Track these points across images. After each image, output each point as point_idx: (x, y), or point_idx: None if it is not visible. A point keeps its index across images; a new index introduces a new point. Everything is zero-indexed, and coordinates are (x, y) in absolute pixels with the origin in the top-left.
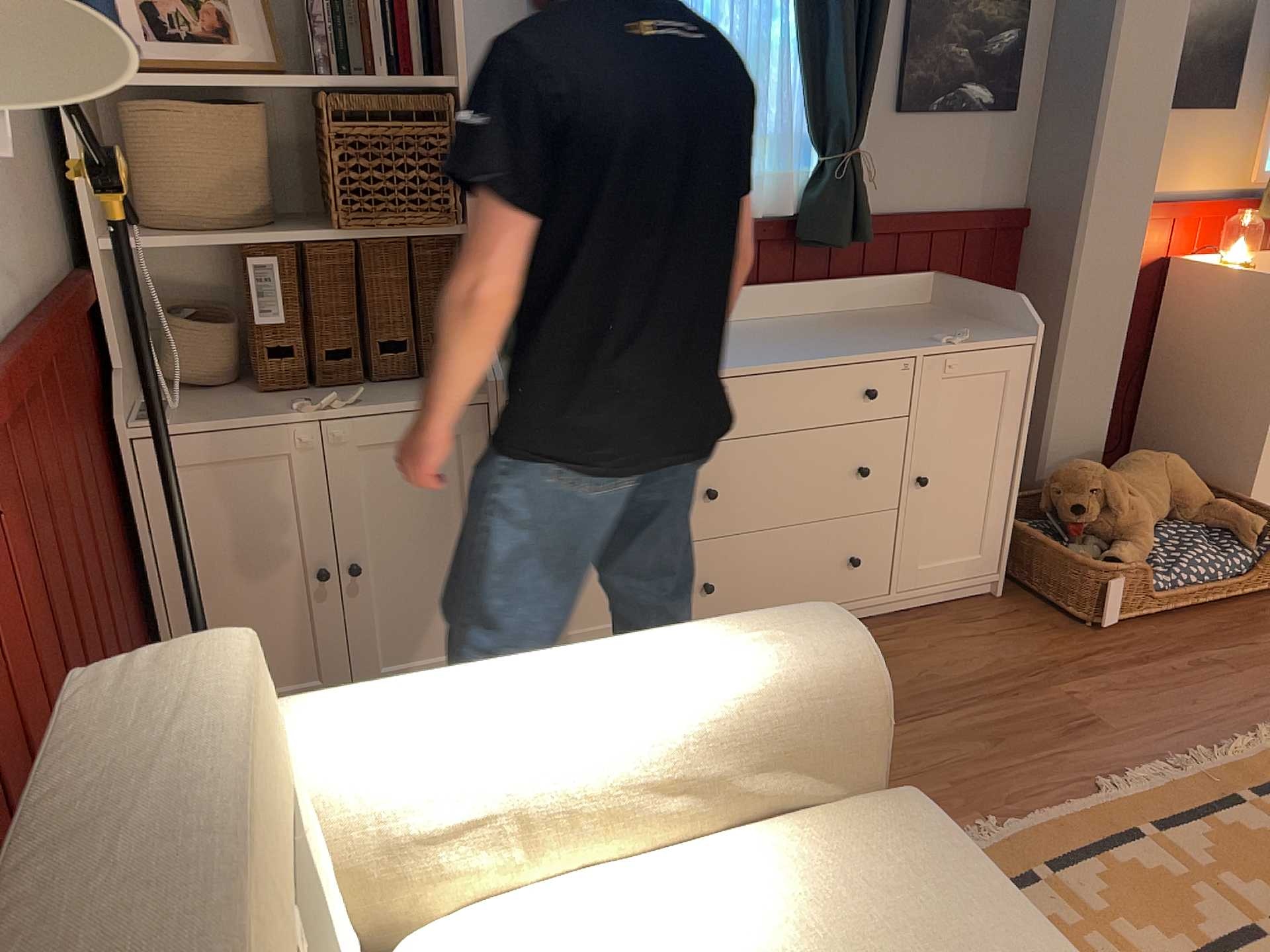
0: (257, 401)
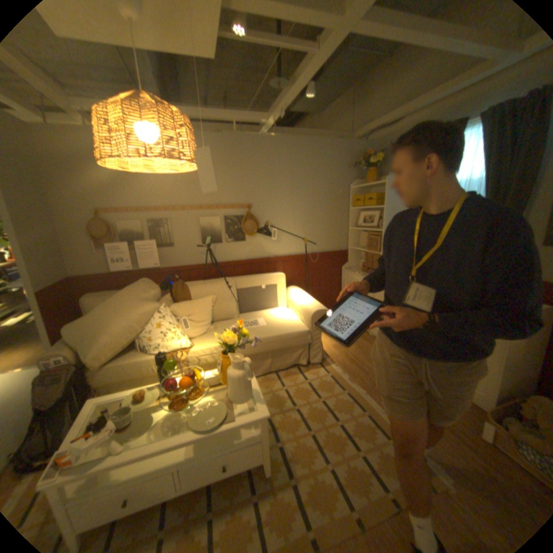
0: (358, 271)
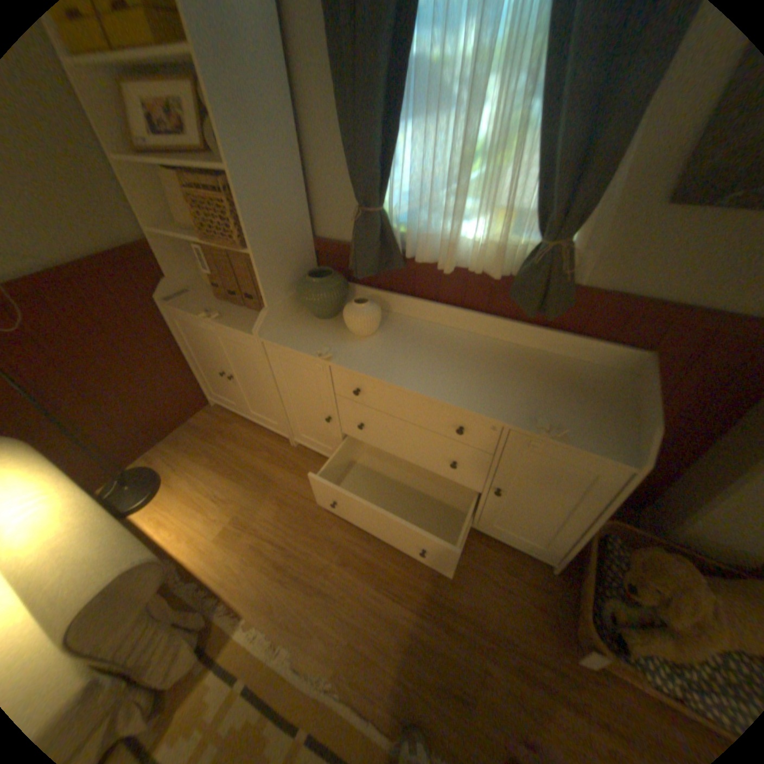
0: (207, 302)
